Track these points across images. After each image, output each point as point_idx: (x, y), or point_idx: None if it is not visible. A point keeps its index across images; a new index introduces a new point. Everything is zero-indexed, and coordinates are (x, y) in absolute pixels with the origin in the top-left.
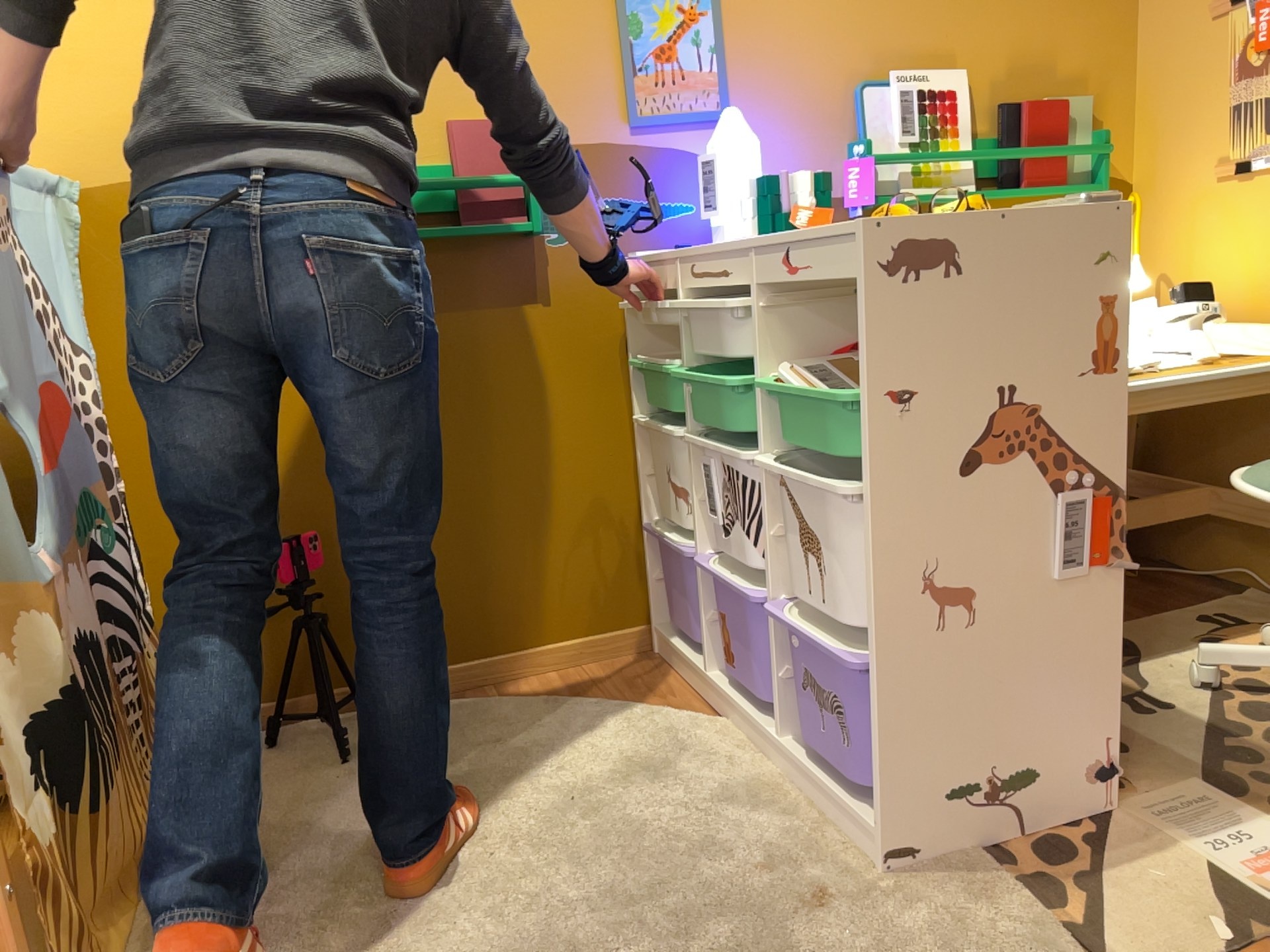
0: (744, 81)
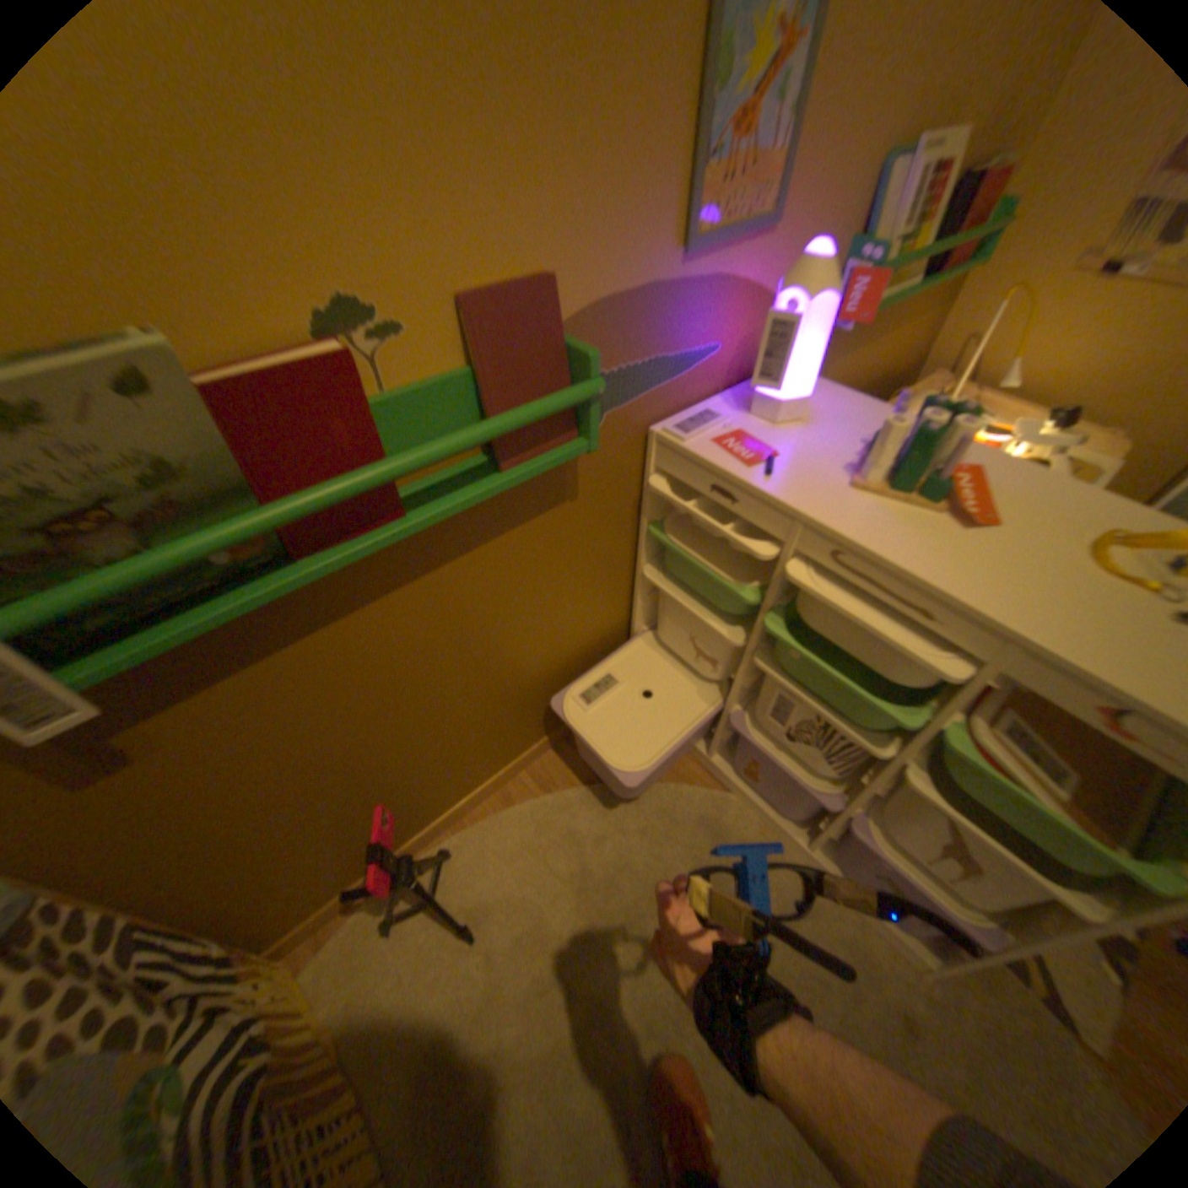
0: (806, 156)
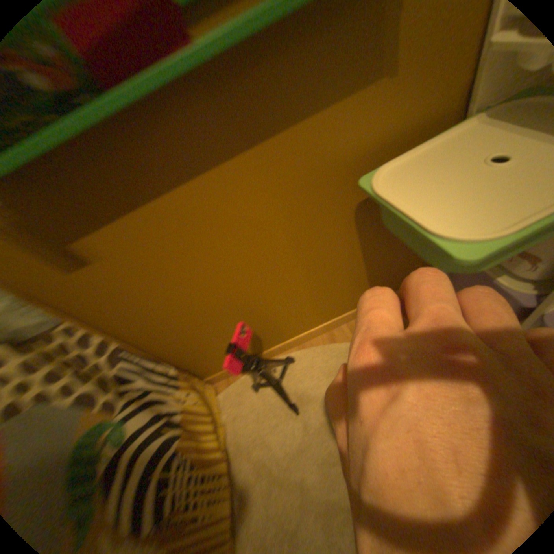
0: None
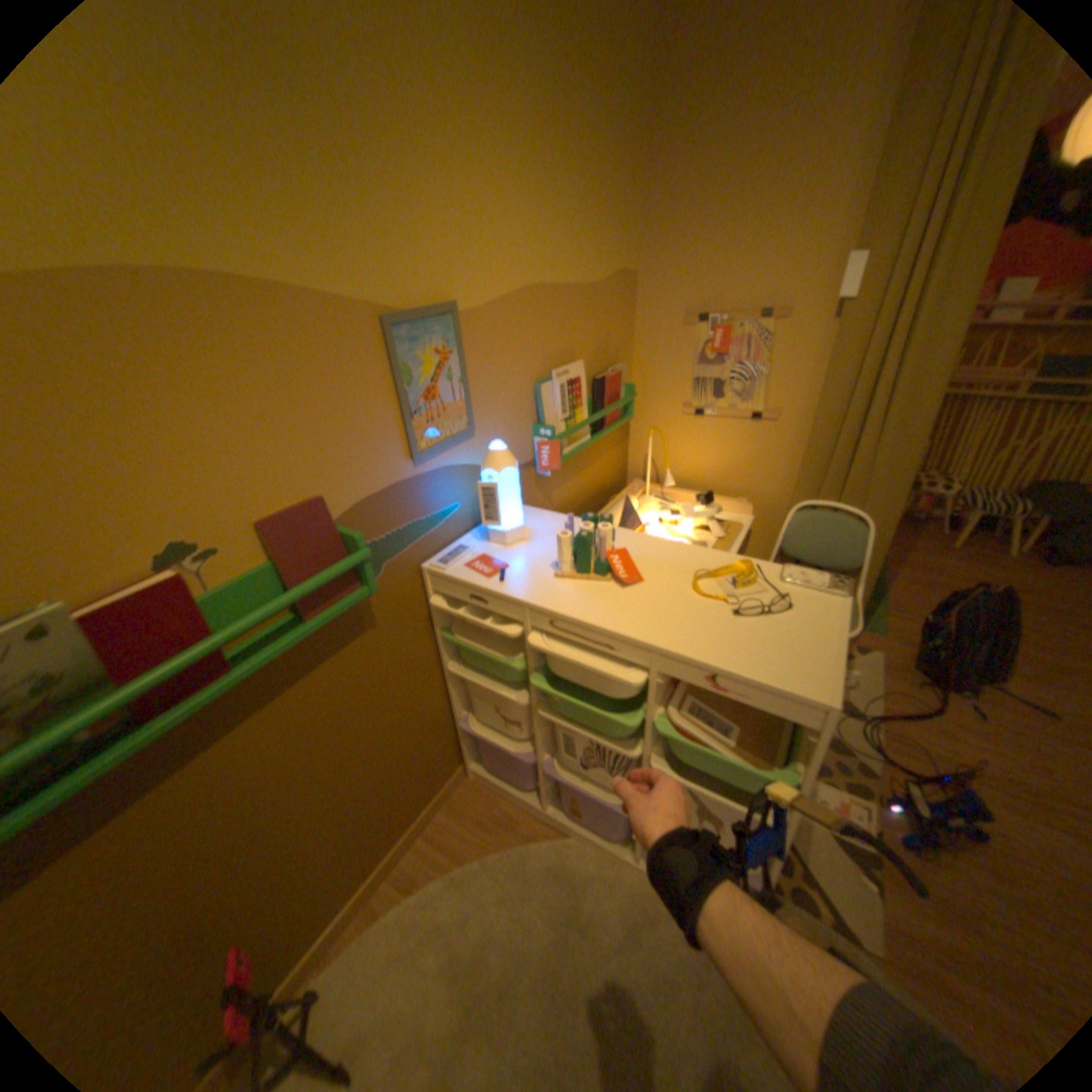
0: (480, 398)
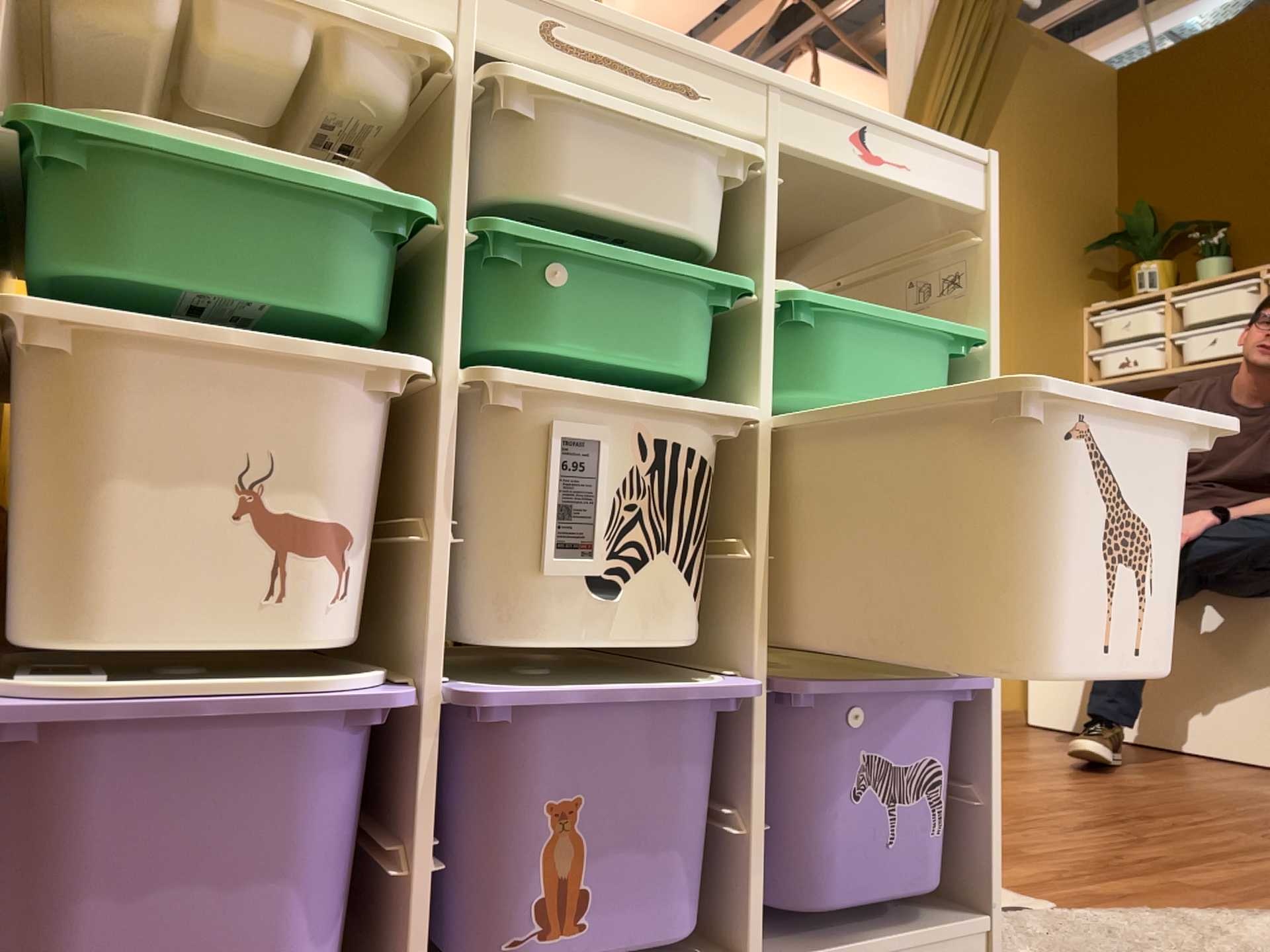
0: None
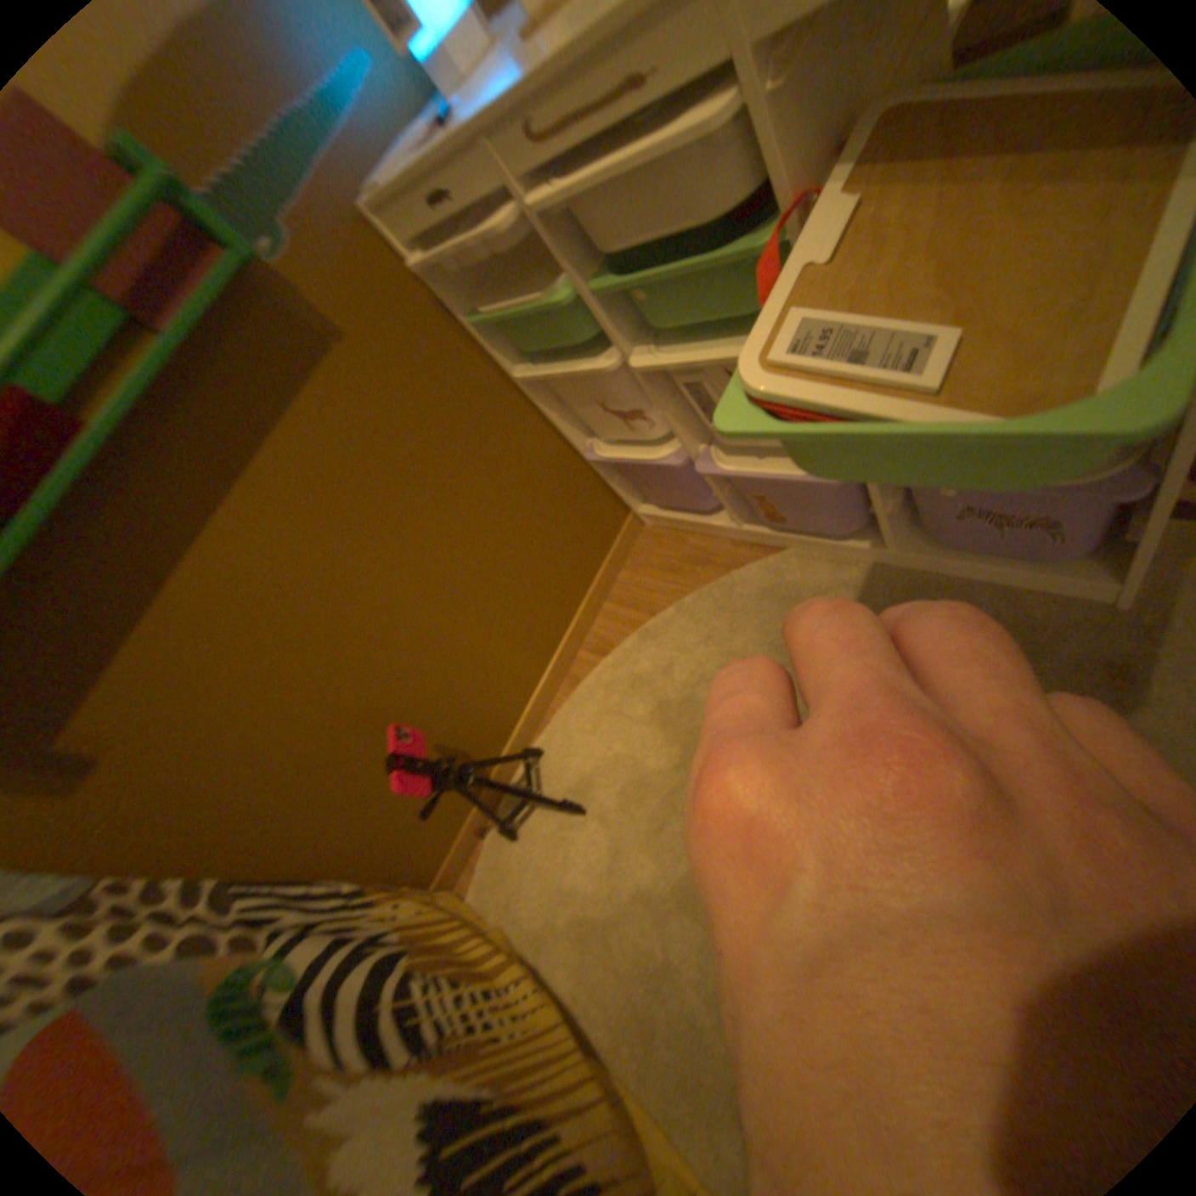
0: None
